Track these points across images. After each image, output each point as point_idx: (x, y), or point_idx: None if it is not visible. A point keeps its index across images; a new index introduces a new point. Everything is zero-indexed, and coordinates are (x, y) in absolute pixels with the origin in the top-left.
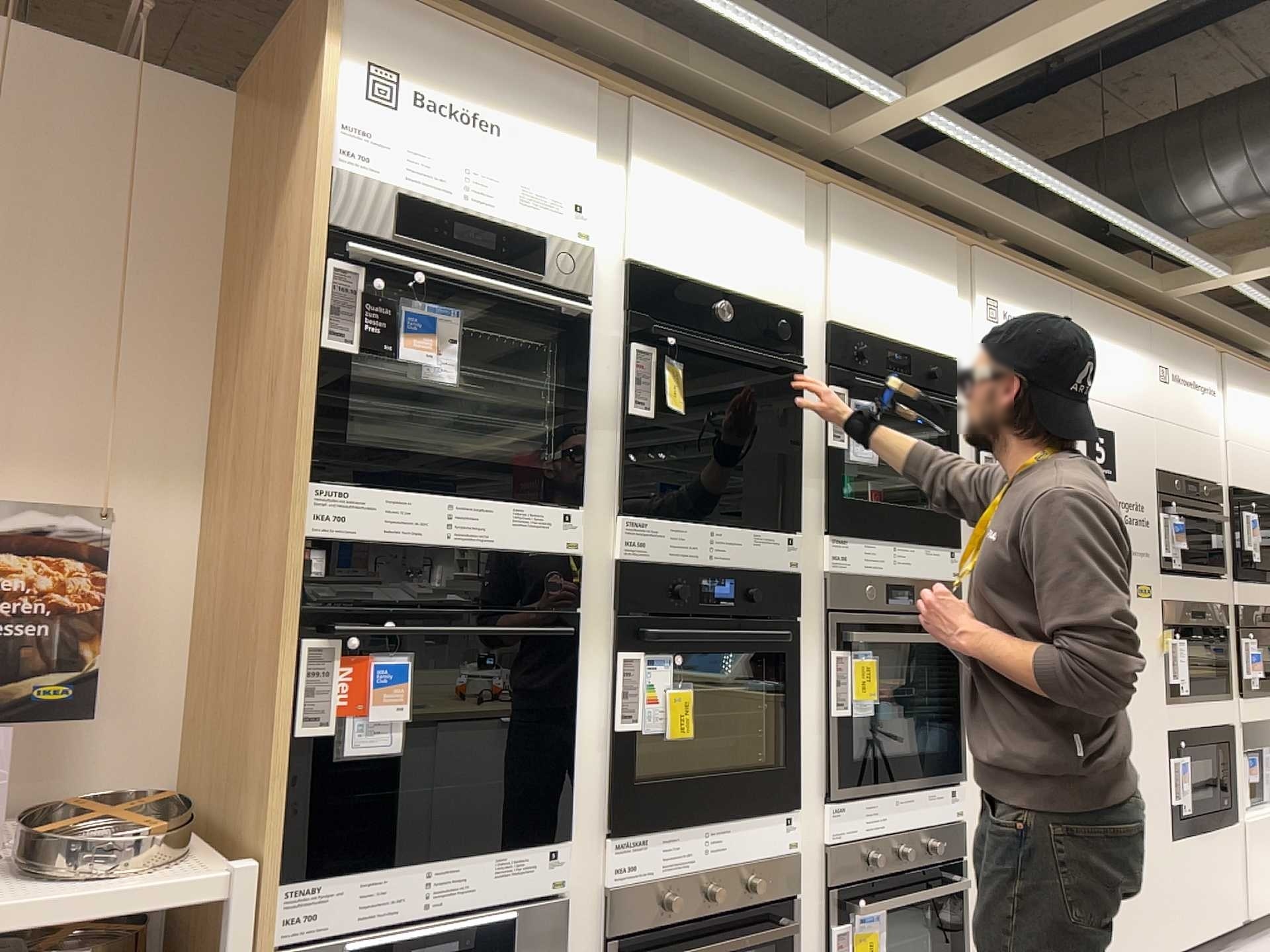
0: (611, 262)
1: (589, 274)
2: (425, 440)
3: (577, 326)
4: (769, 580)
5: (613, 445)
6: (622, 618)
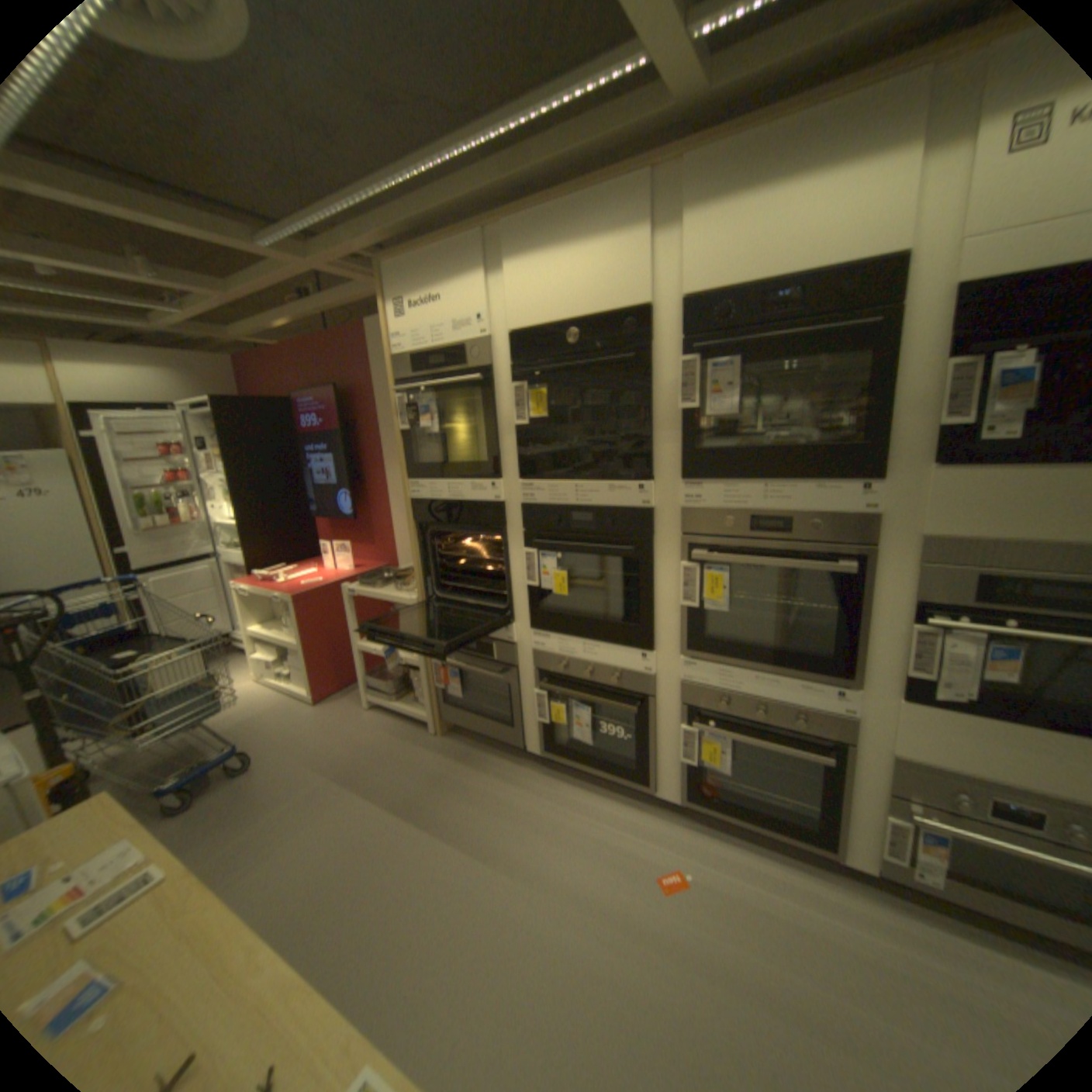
0: (500, 332)
1: (483, 348)
2: (444, 456)
3: (479, 384)
4: (628, 518)
5: (514, 444)
6: (524, 537)
